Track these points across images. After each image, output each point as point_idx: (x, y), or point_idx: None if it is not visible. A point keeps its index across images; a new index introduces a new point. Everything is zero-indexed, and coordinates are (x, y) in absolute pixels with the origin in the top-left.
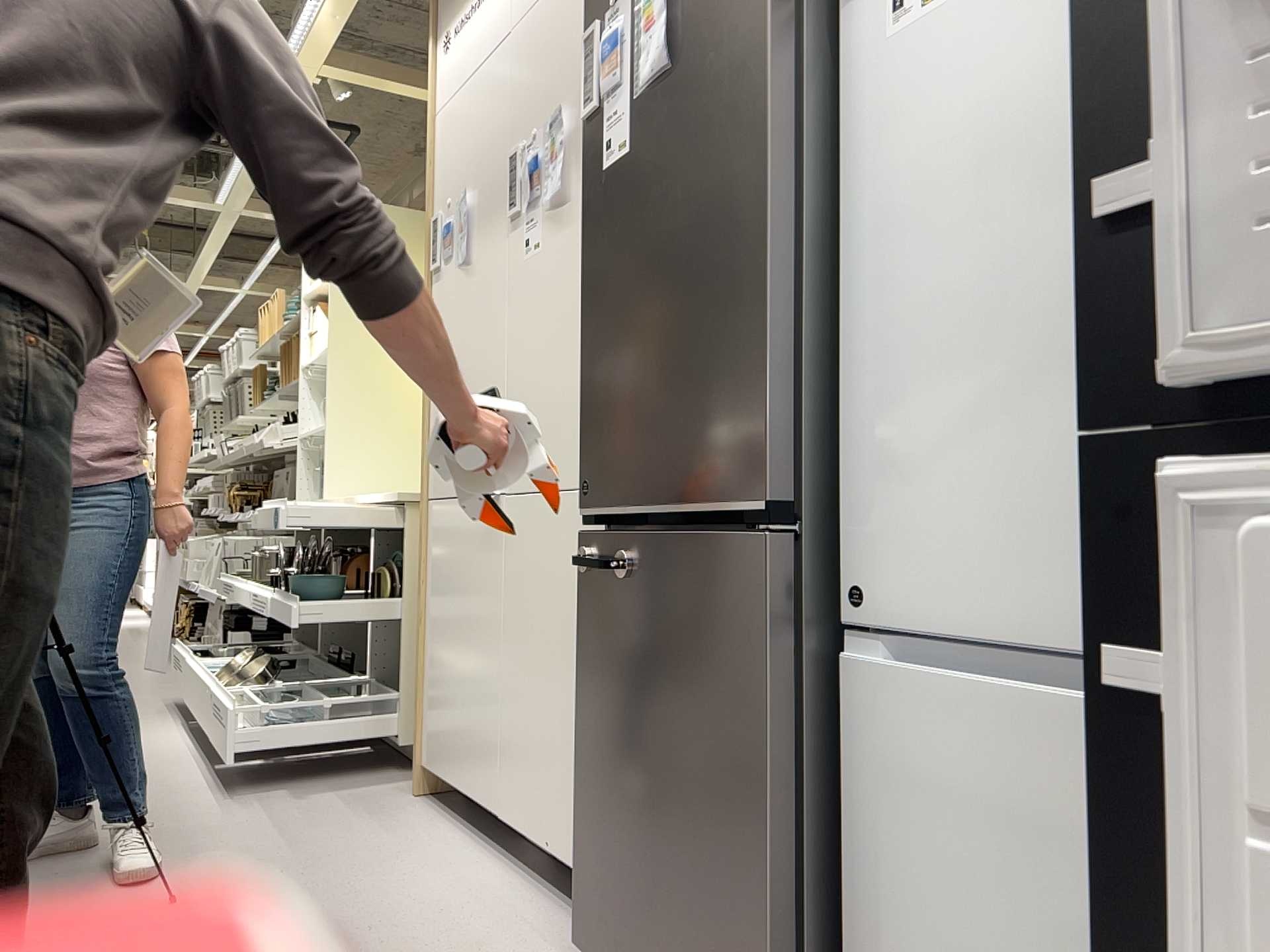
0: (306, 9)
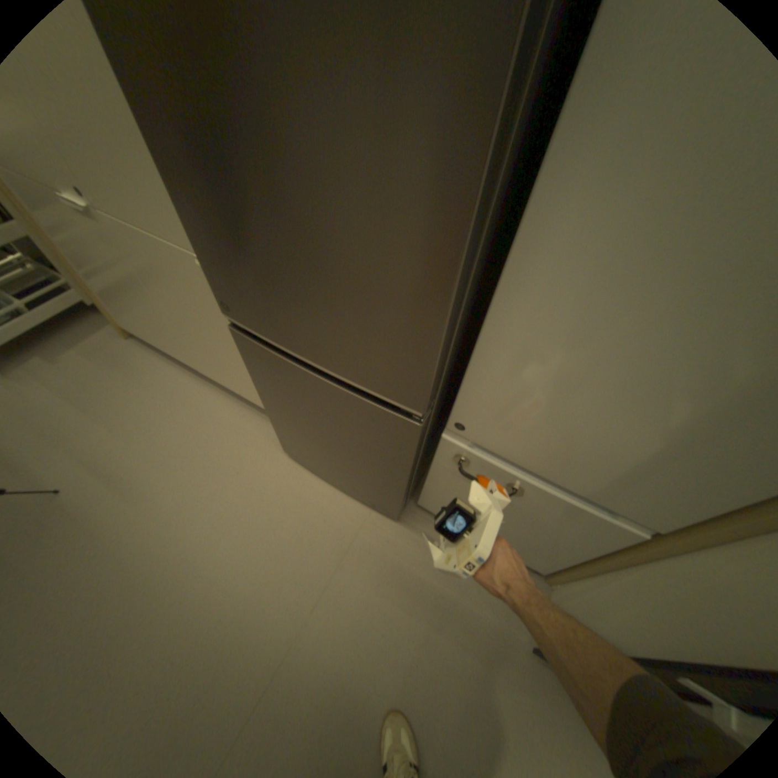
0: None
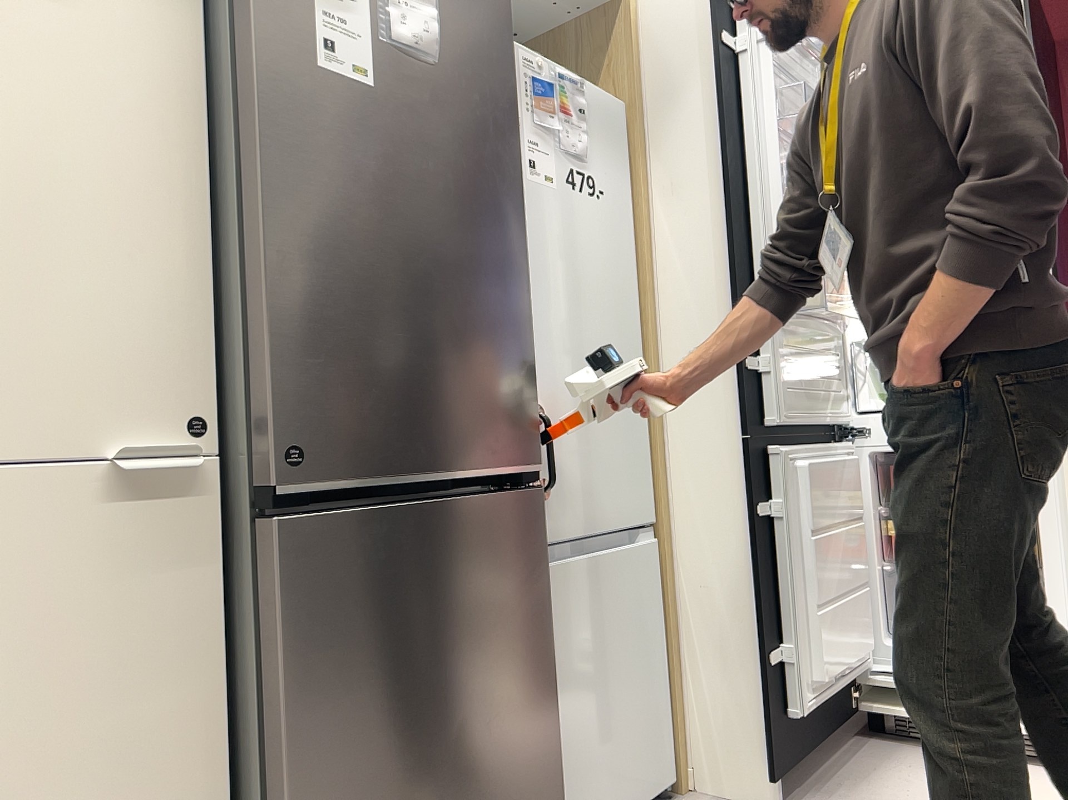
0: None
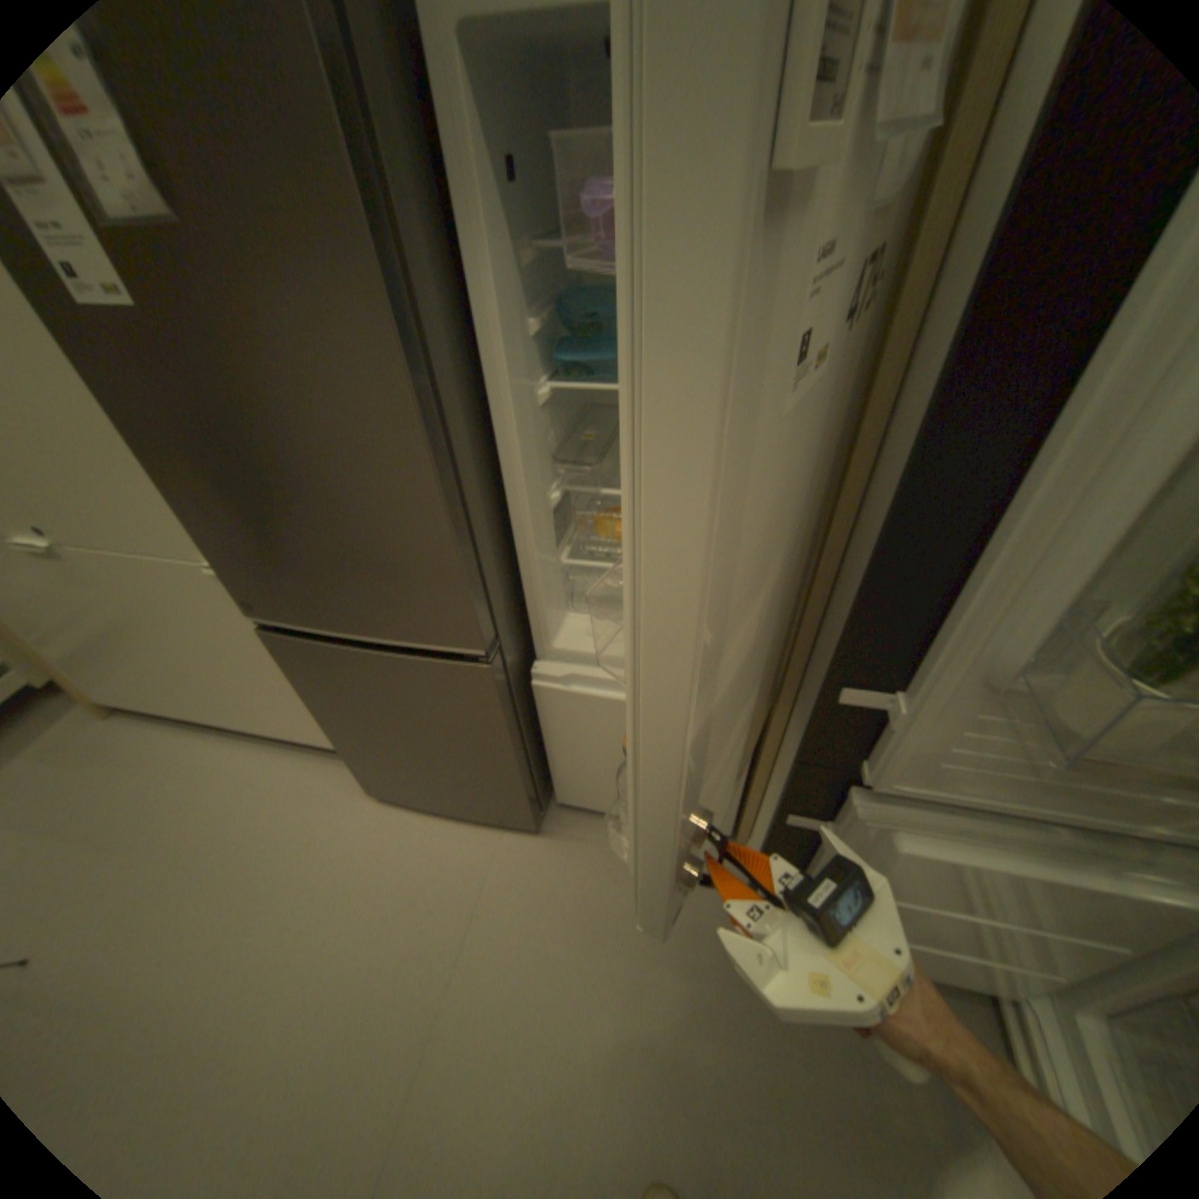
0: None
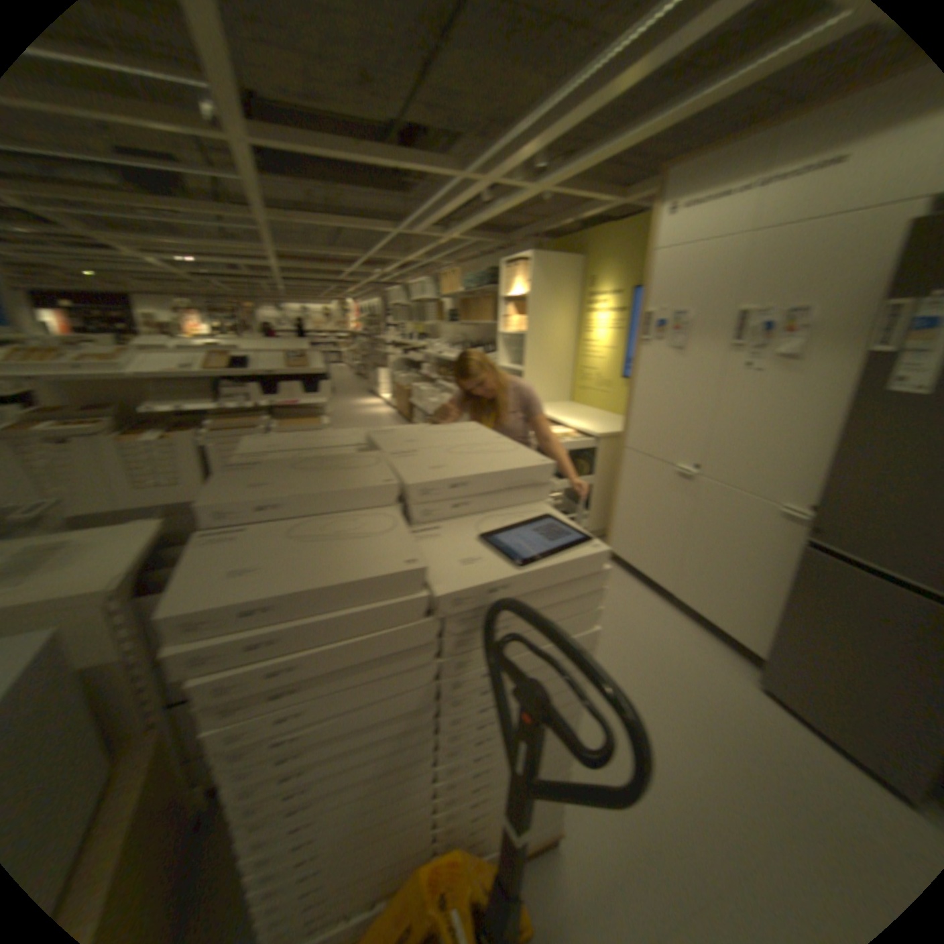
0: (561, 165)
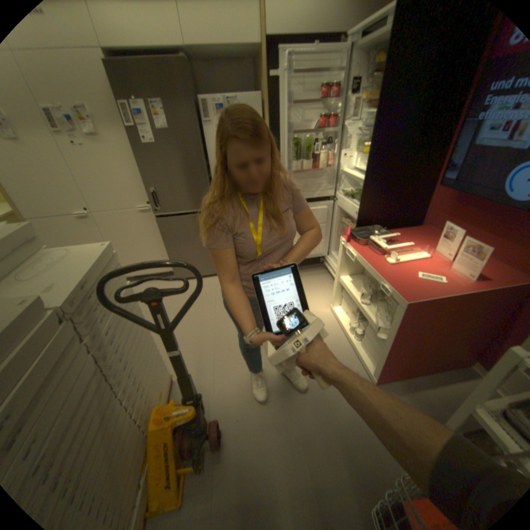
0: None
